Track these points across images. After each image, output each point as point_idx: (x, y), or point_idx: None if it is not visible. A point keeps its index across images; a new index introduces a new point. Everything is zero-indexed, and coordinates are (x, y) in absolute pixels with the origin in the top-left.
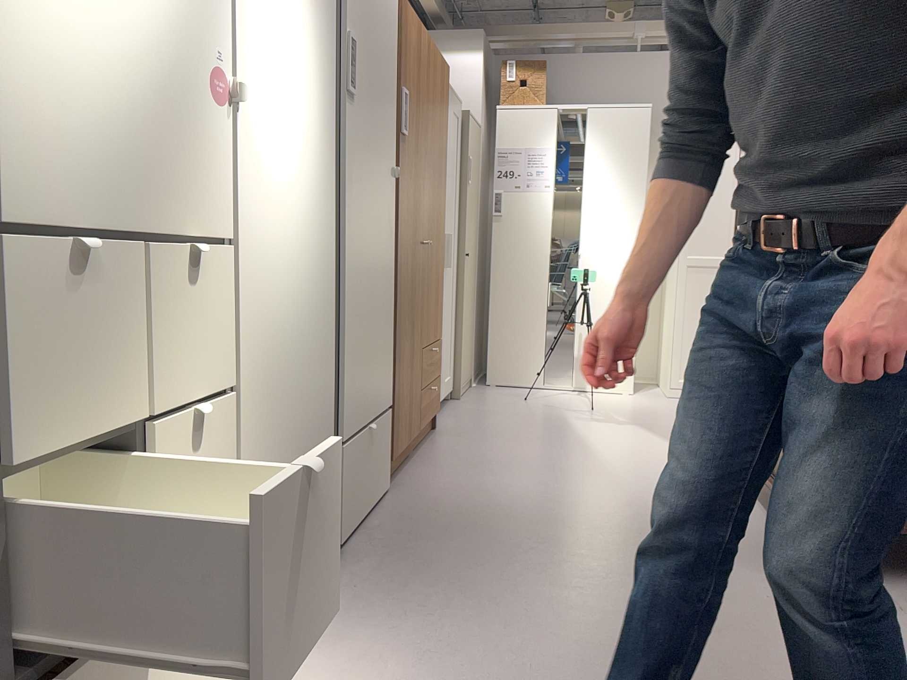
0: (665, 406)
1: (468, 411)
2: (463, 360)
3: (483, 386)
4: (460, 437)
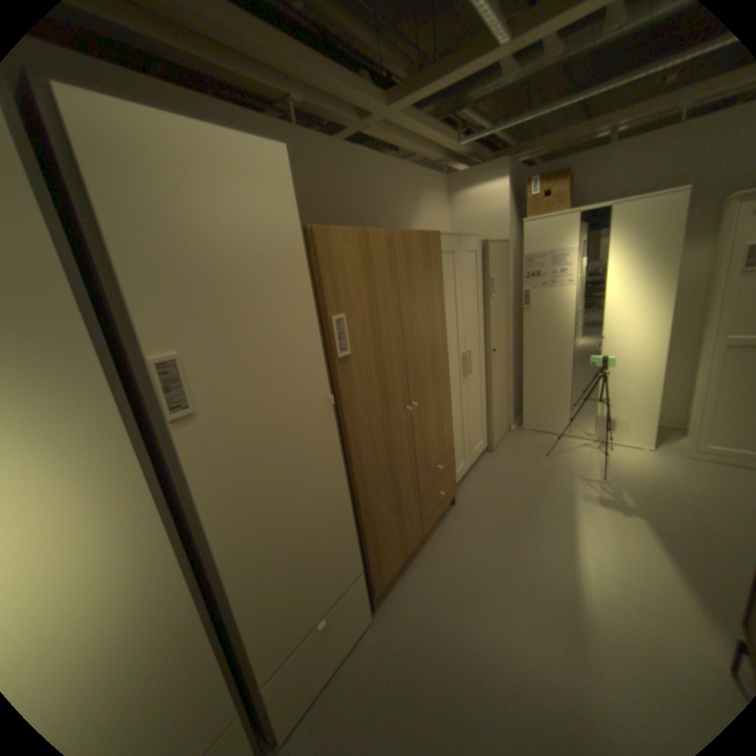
0: (686, 477)
1: (493, 472)
2: (496, 424)
3: (520, 430)
4: (469, 520)
